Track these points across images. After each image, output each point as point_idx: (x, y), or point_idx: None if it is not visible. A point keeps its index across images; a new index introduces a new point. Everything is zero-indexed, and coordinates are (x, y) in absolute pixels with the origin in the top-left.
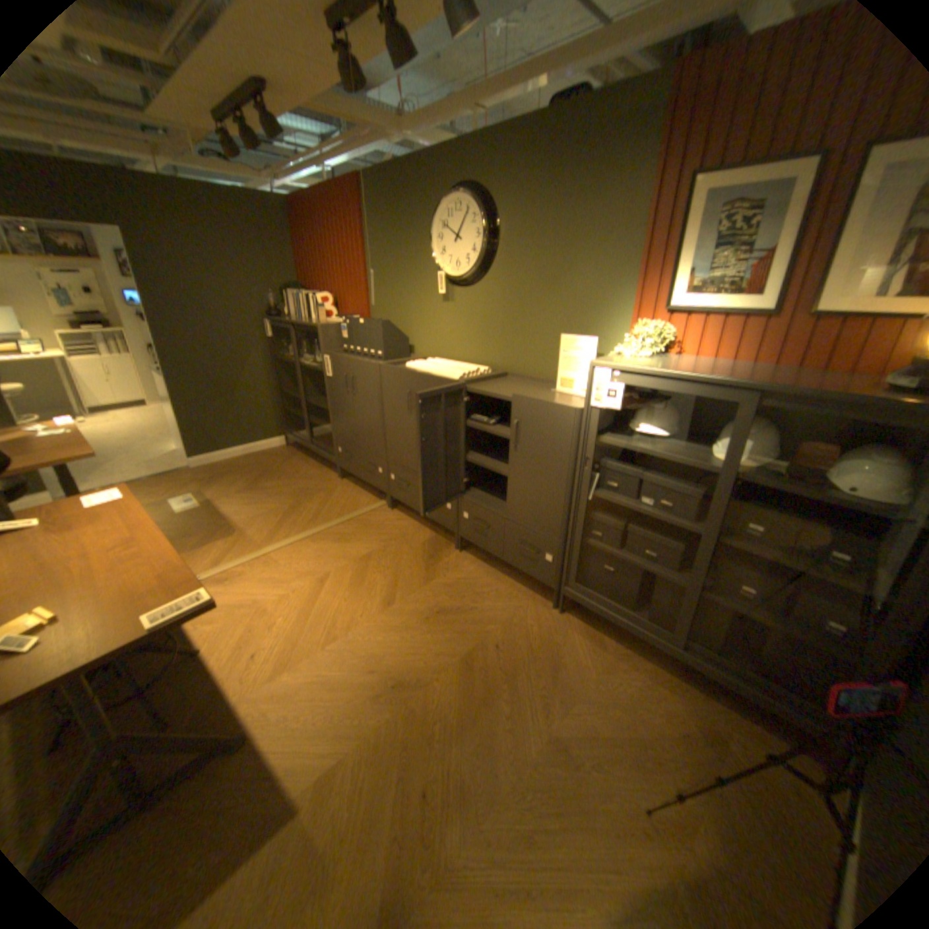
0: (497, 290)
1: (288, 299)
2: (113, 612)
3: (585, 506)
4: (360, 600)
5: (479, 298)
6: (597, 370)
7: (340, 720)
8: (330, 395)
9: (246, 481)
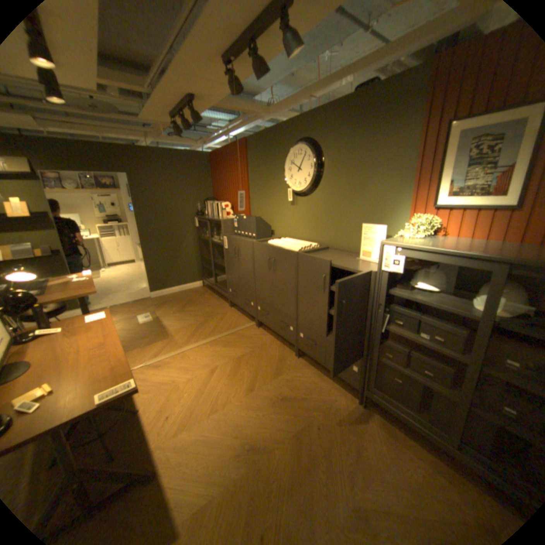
0: (323, 198)
1: (208, 206)
2: (82, 390)
3: (379, 336)
4: (233, 386)
5: (312, 203)
6: (386, 247)
7: (213, 471)
8: (226, 259)
9: (179, 306)
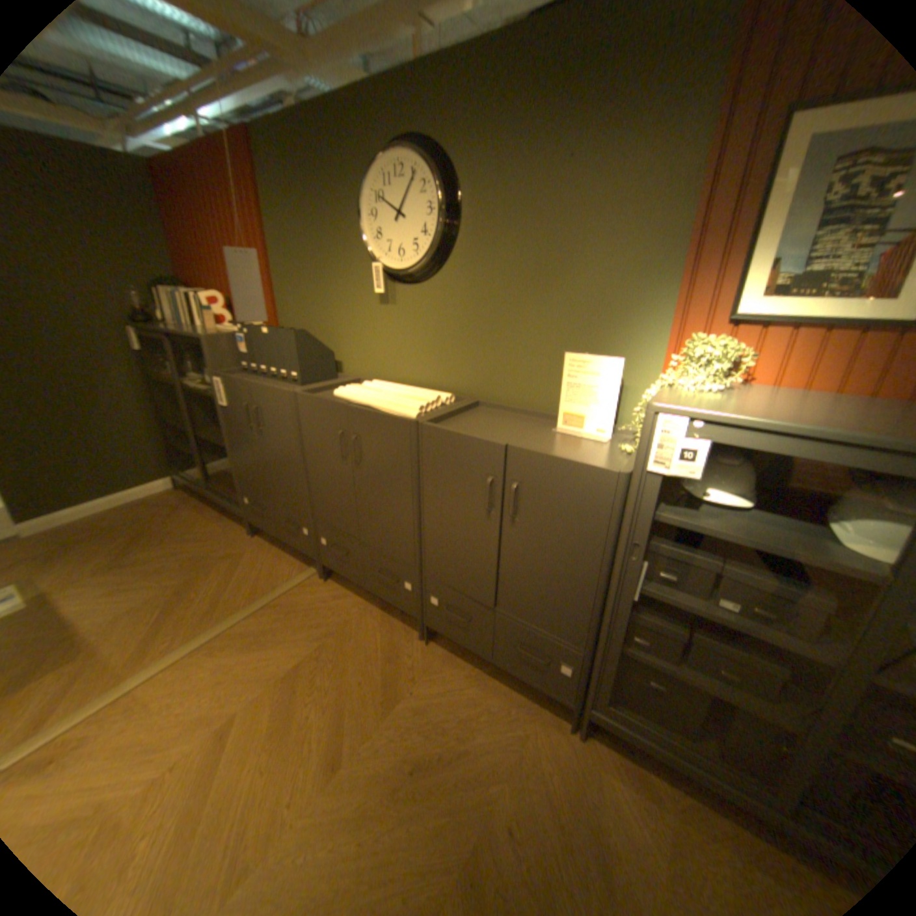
0: (460, 289)
1: (159, 298)
2: None
3: (628, 609)
4: (284, 770)
5: (433, 300)
6: (663, 417)
7: None
8: (226, 431)
9: (107, 553)
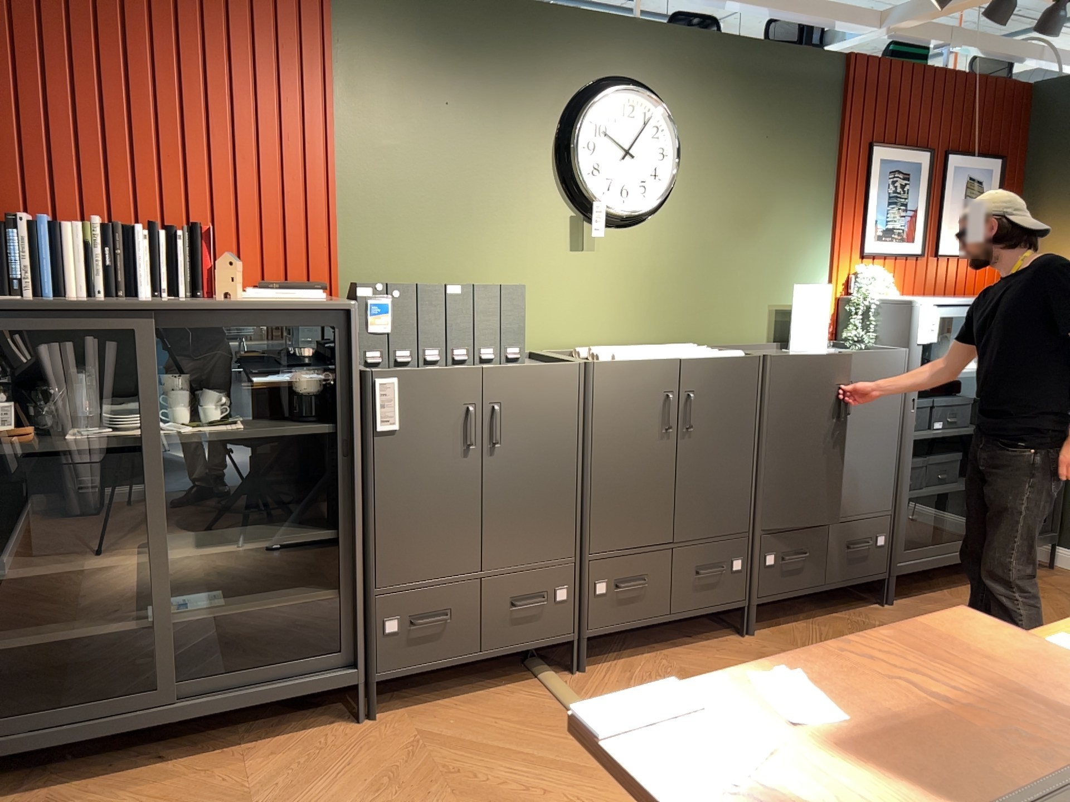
0: (676, 233)
1: None
2: None
3: (912, 453)
4: None
5: (645, 244)
6: (923, 307)
7: None
8: (373, 484)
9: None
